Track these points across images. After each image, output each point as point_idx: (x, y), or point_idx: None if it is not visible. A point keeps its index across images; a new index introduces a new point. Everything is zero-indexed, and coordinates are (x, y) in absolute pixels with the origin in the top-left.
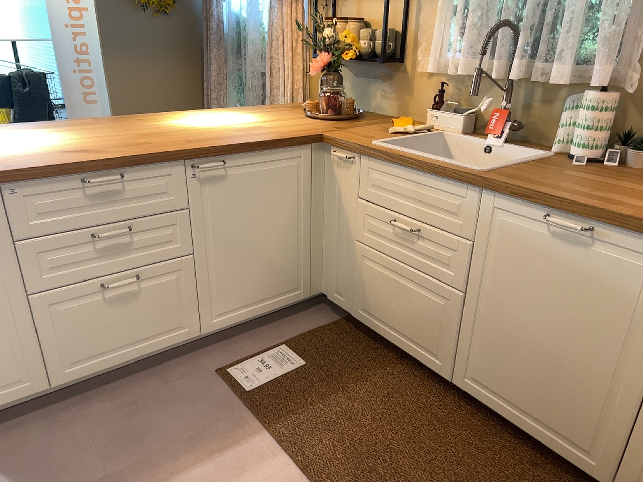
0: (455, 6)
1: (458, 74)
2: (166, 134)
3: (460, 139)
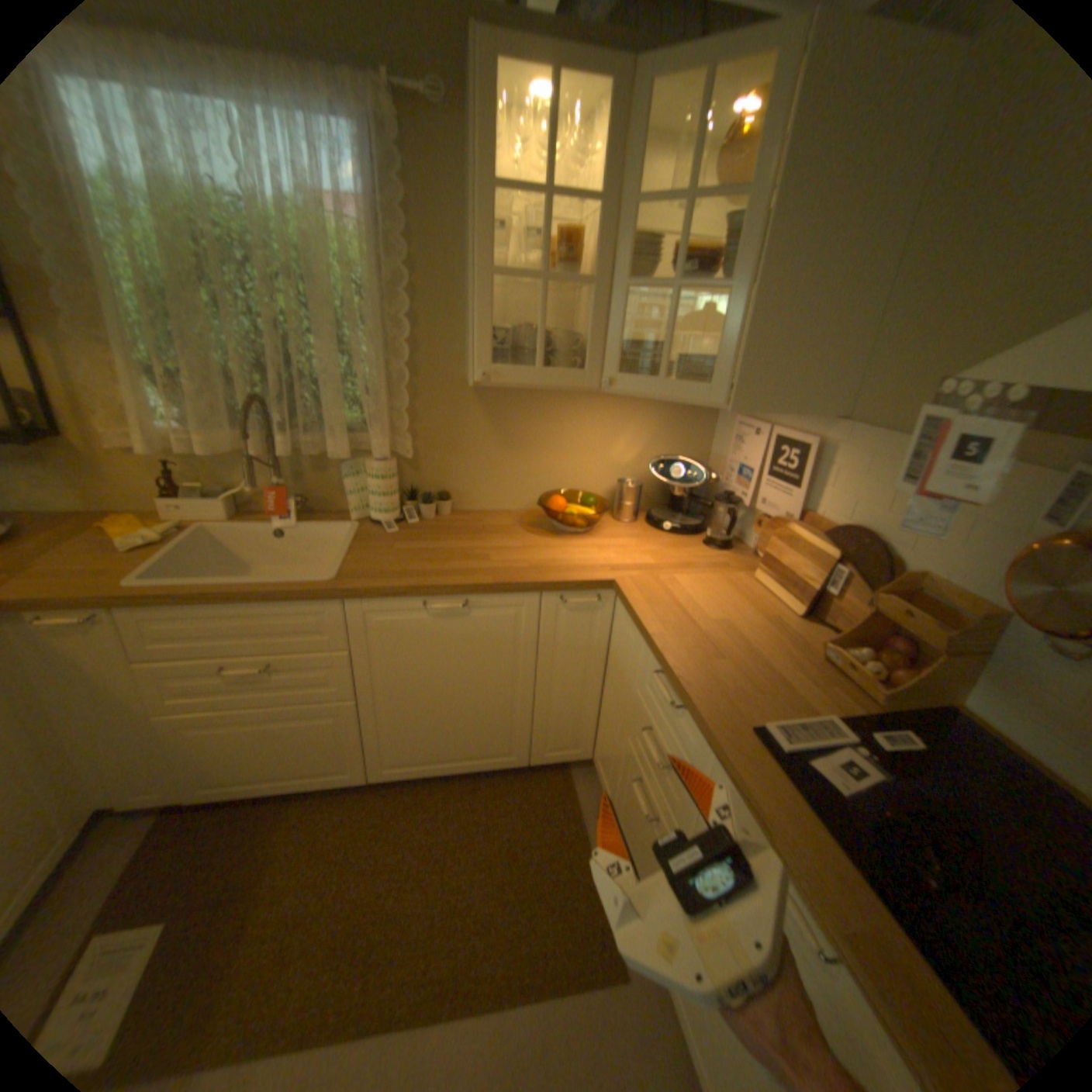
0: (143, 361)
1: (192, 449)
2: None
3: (235, 529)
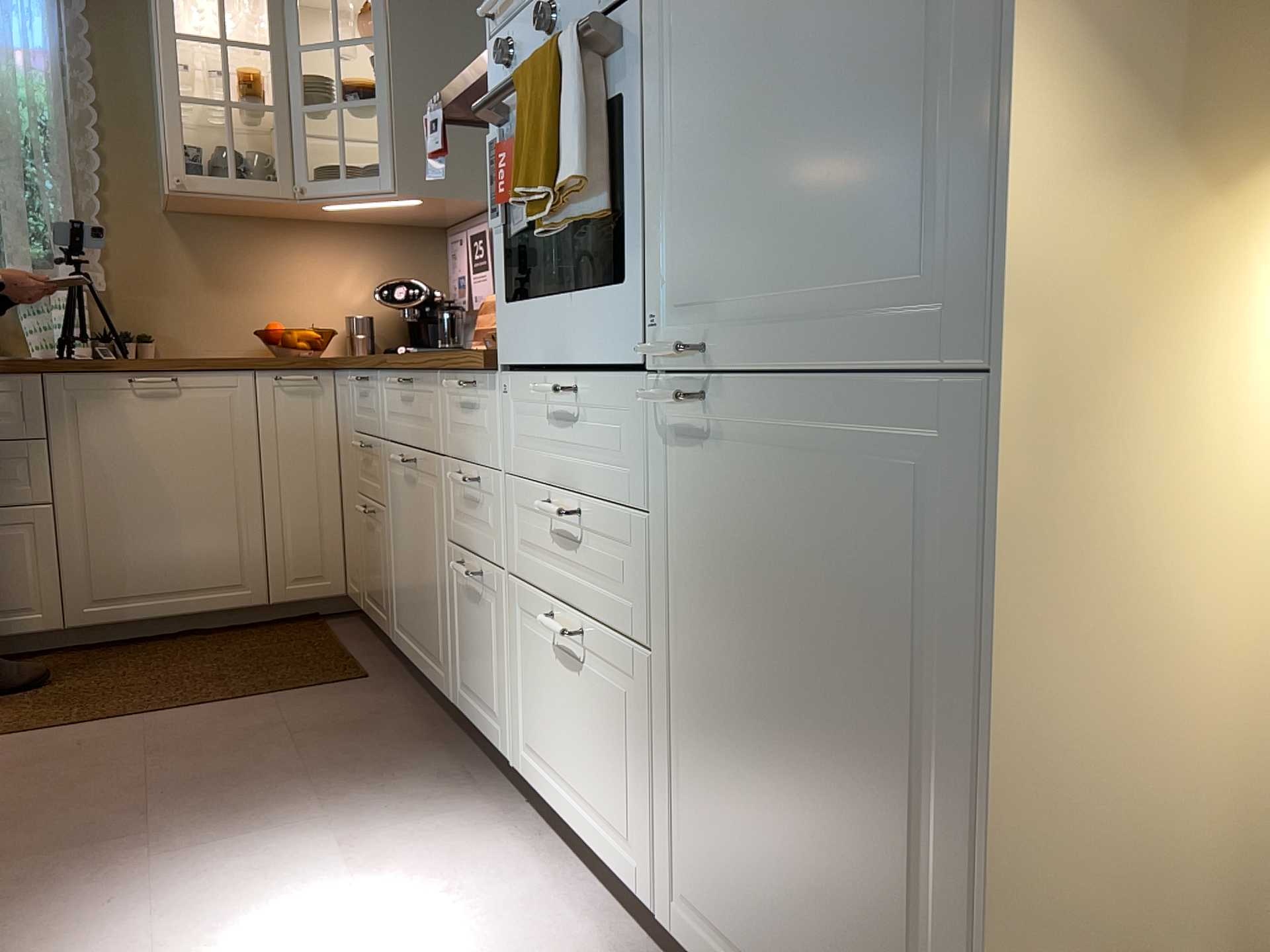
0: None
1: None
2: None
3: None
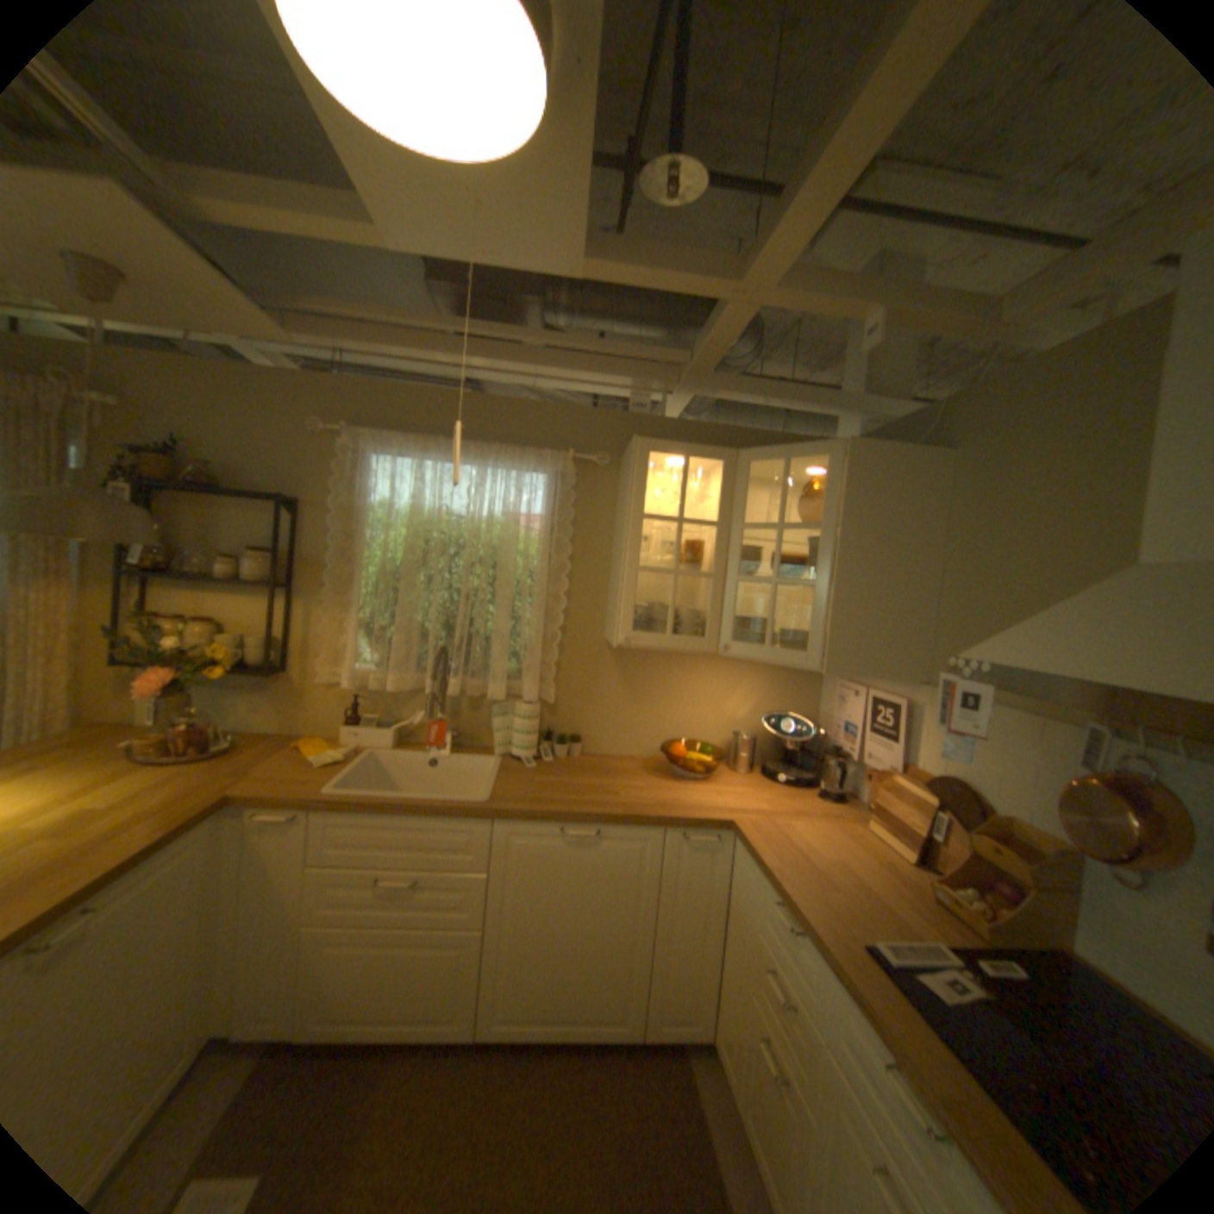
0: (364, 619)
1: (380, 687)
2: None
3: (397, 756)
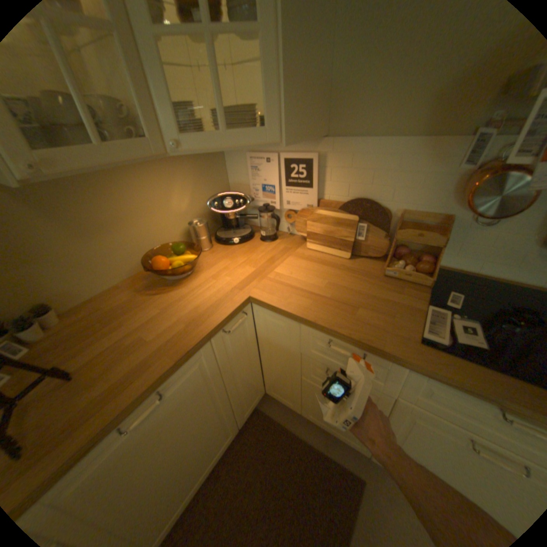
0: None
1: None
2: None
3: None
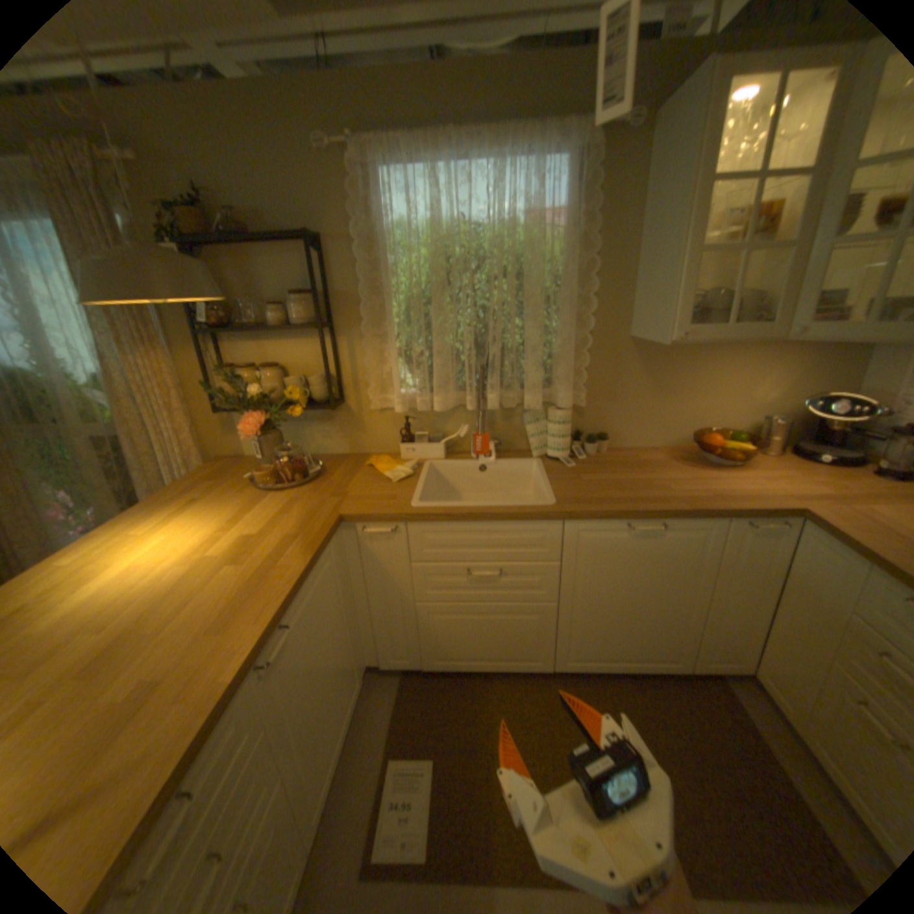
0: (402, 347)
1: (427, 407)
2: (133, 638)
3: (452, 464)
